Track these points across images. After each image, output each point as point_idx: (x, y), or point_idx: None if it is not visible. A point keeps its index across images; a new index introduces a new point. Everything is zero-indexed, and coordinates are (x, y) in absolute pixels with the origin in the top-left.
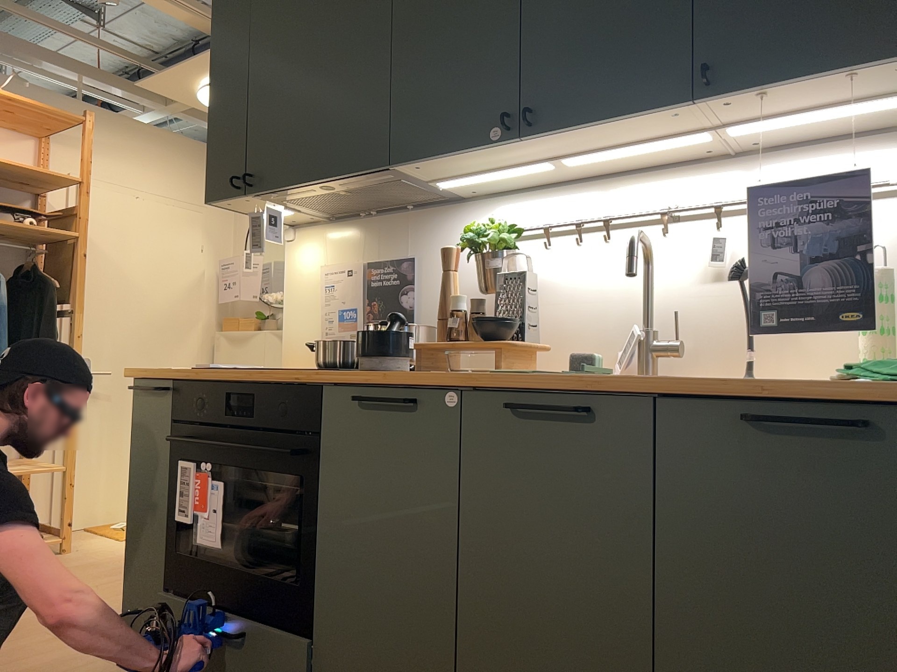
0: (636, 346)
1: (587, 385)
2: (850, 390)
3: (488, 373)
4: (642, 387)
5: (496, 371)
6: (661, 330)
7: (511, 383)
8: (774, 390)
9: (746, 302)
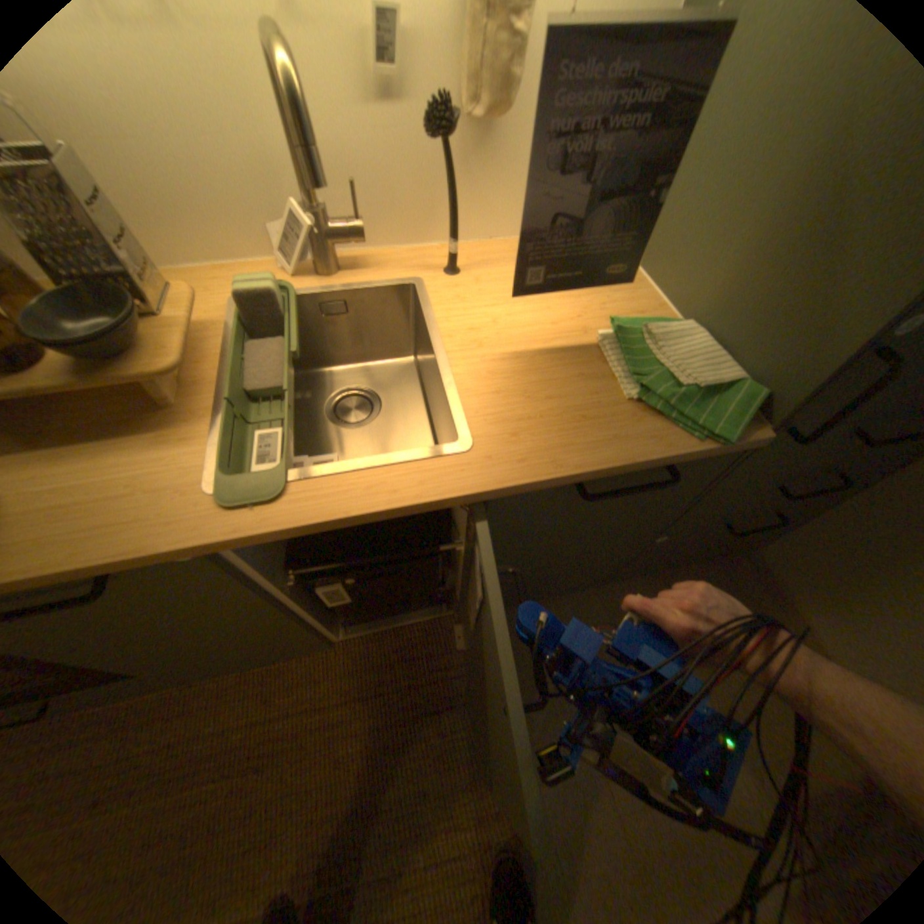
0: (303, 239)
1: (404, 510)
2: (677, 462)
3: (206, 501)
4: (477, 499)
5: (219, 494)
6: (326, 199)
7: (284, 535)
8: (613, 472)
9: (451, 173)
